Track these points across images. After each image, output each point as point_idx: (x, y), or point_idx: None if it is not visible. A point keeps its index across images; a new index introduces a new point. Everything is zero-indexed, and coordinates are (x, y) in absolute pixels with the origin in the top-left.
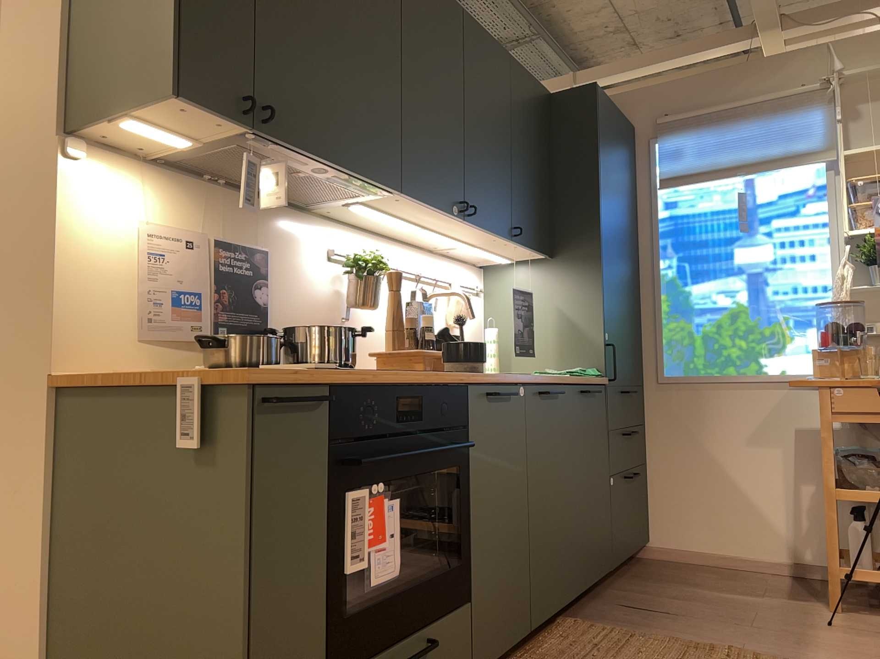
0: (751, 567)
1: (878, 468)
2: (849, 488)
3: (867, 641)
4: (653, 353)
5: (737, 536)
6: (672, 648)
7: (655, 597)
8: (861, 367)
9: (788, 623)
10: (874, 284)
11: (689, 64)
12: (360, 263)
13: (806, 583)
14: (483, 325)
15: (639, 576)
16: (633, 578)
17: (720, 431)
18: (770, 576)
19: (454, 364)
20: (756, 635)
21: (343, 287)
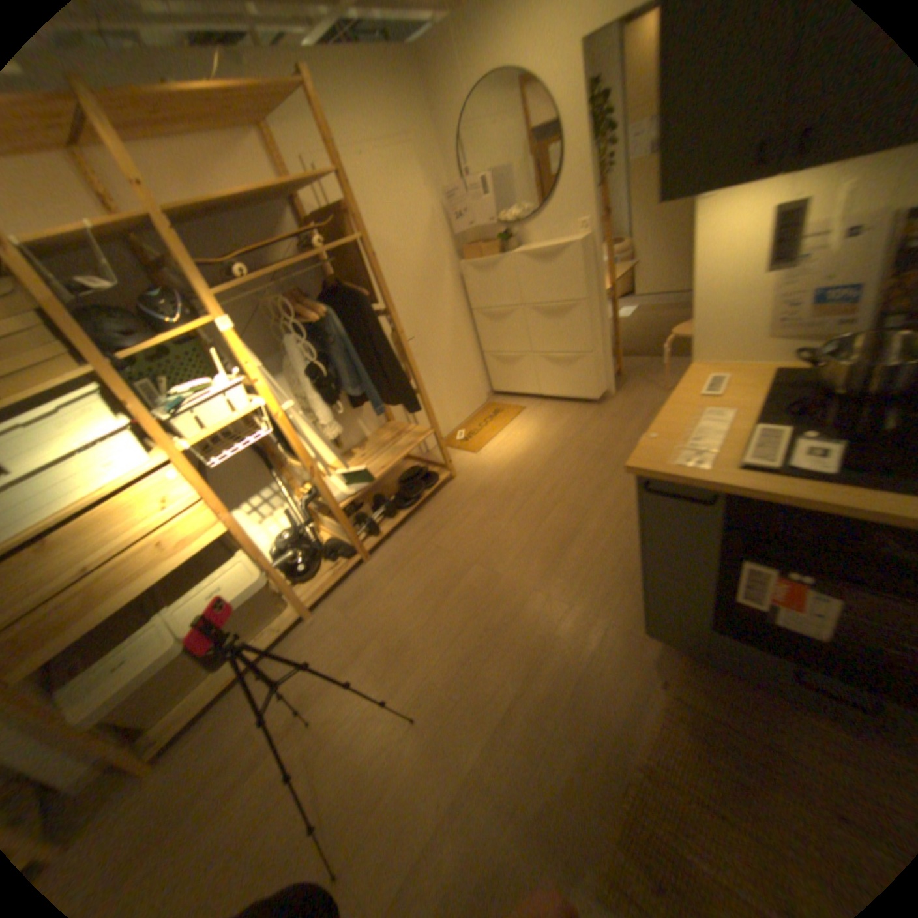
0: None
1: None
2: None
3: None
4: None
5: None
6: None
7: None
8: None
9: None
10: None
11: None
12: None
13: None
14: None
15: None
16: None
17: None
18: None
19: None
20: None
21: None
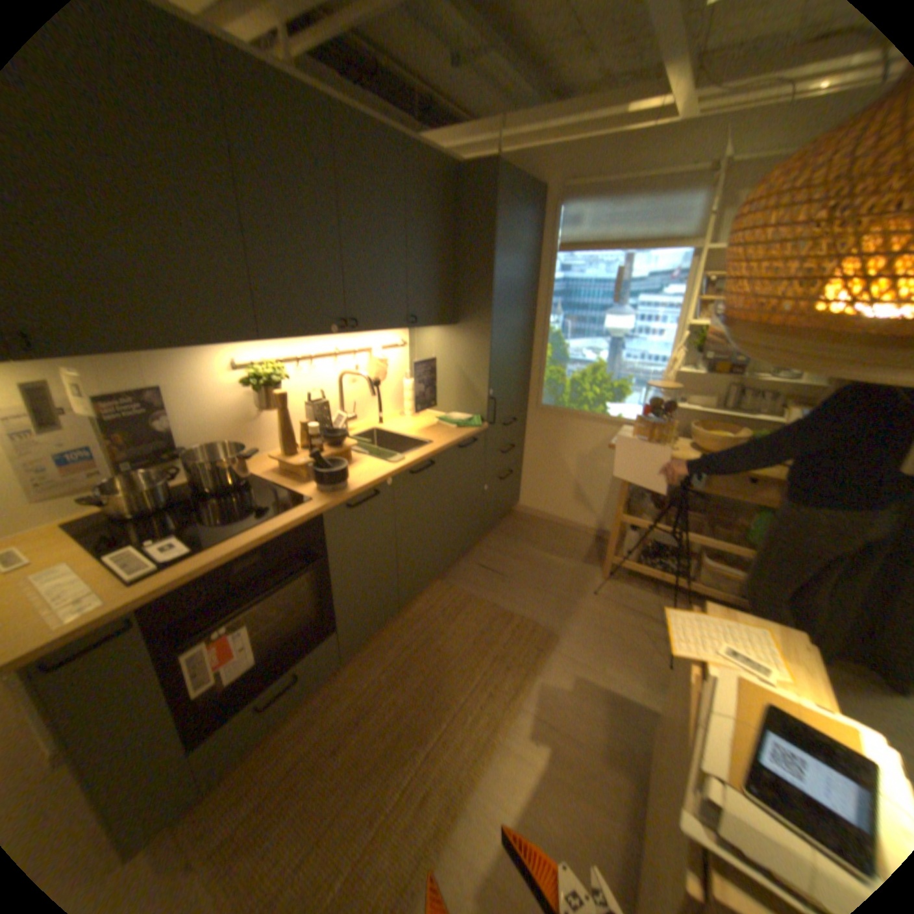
0: (573, 528)
1: (654, 505)
2: (632, 514)
3: (609, 613)
4: (536, 387)
5: (569, 510)
6: (486, 618)
7: (501, 558)
8: (665, 435)
9: (570, 591)
10: (698, 368)
11: (607, 117)
12: (253, 383)
13: (600, 545)
14: (404, 373)
15: (502, 532)
16: (497, 535)
17: (571, 447)
18: (582, 537)
19: (317, 487)
20: (545, 603)
21: (252, 392)
